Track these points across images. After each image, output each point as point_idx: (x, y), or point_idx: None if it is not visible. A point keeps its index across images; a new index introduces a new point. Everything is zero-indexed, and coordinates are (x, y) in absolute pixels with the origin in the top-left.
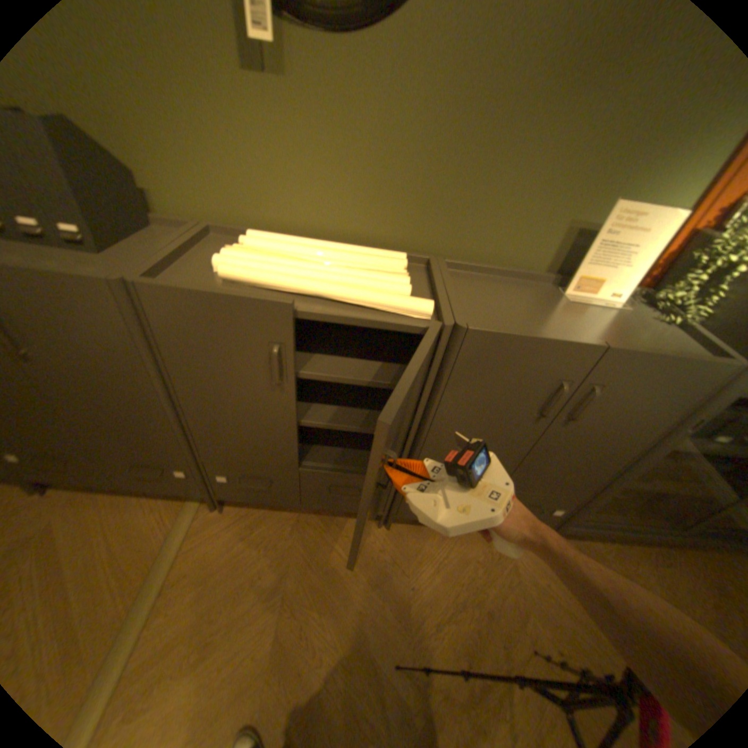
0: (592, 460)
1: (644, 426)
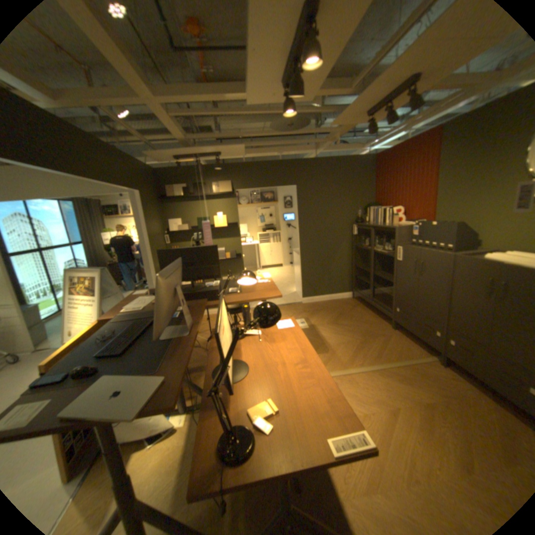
0: None
1: None
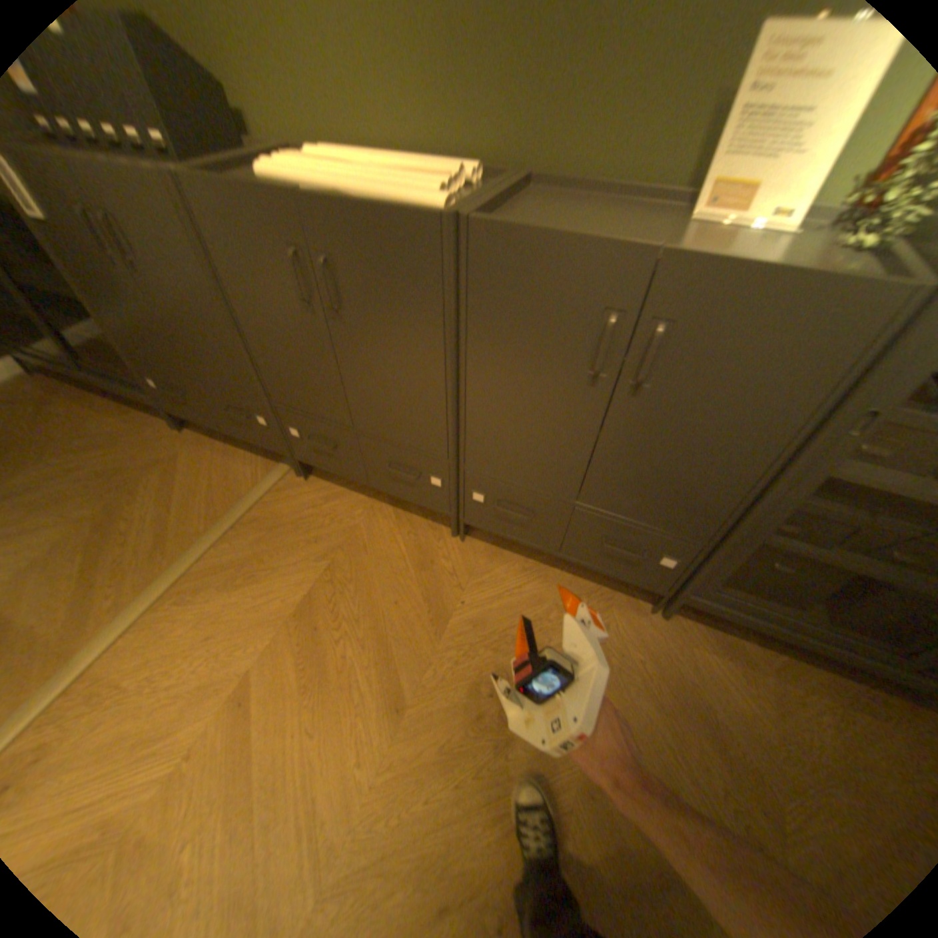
0: (692, 469)
1: (761, 410)
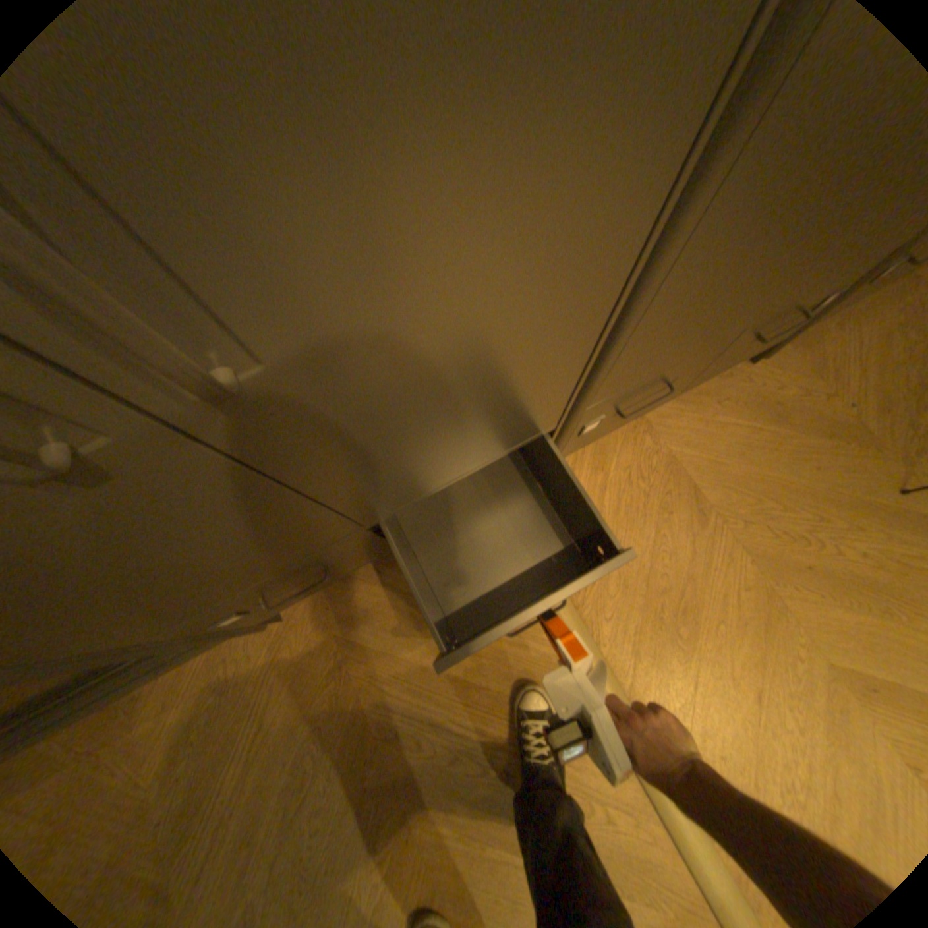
0: None
1: None
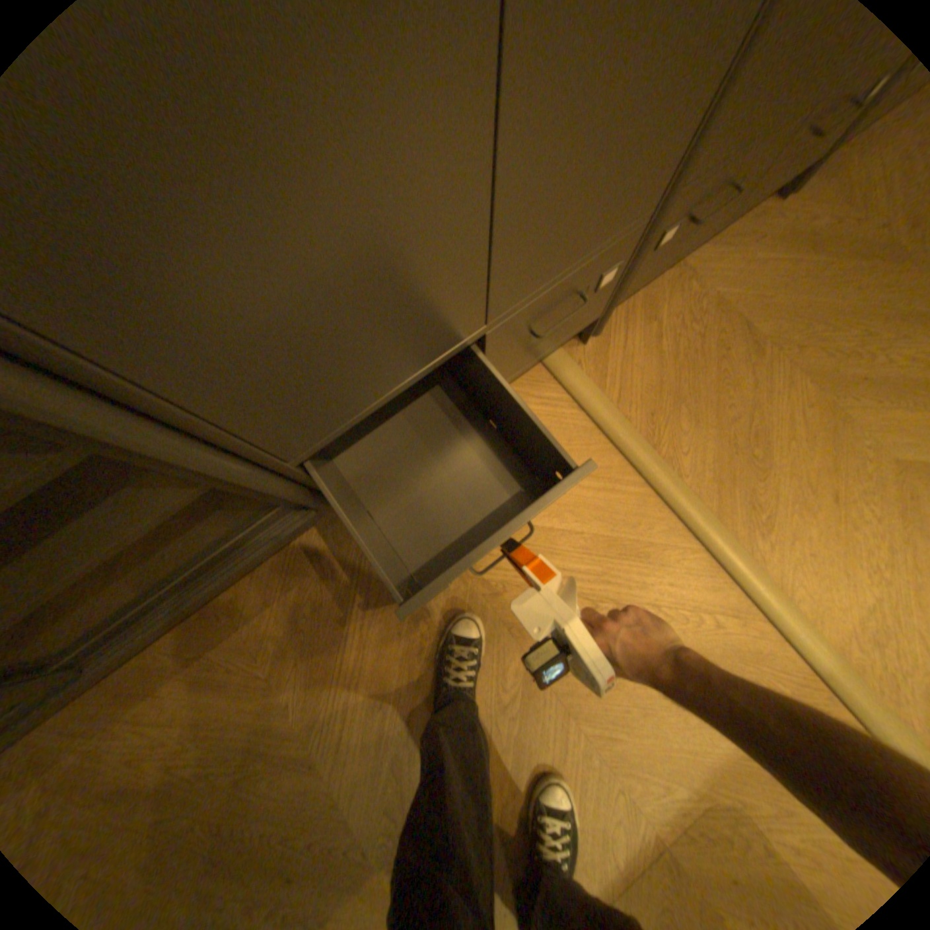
0: None
1: None
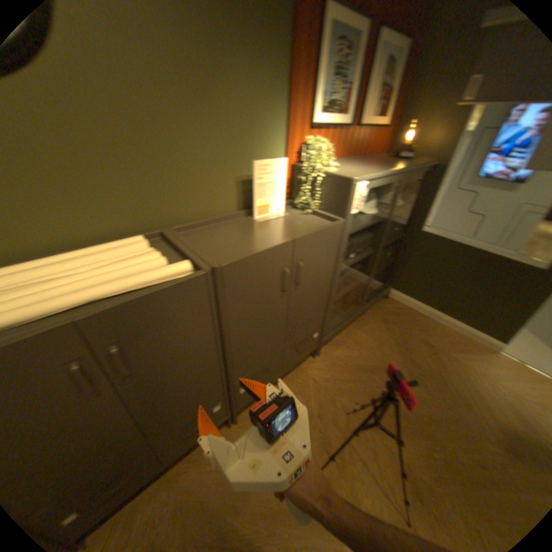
0: (316, 299)
1: (326, 268)
